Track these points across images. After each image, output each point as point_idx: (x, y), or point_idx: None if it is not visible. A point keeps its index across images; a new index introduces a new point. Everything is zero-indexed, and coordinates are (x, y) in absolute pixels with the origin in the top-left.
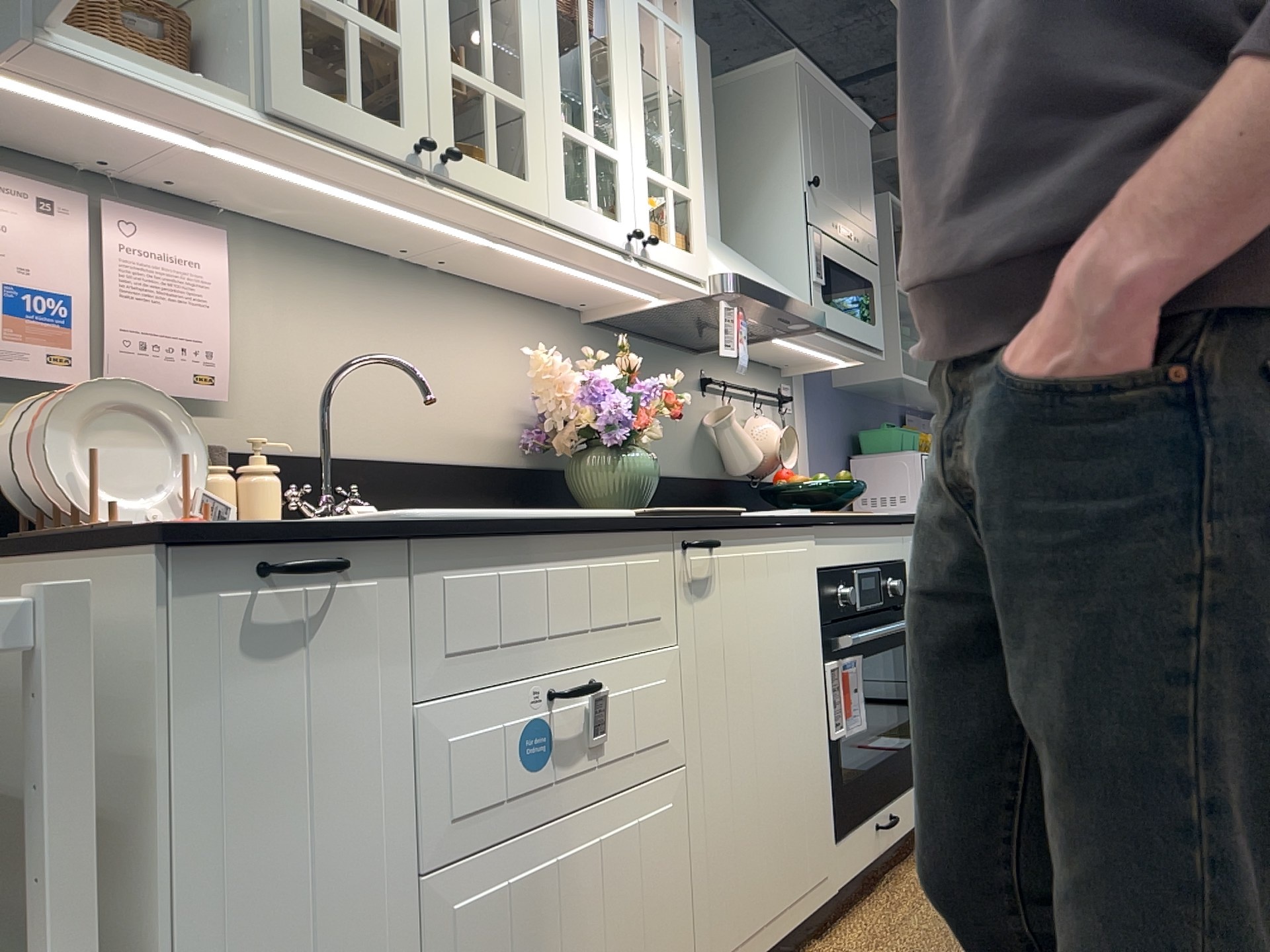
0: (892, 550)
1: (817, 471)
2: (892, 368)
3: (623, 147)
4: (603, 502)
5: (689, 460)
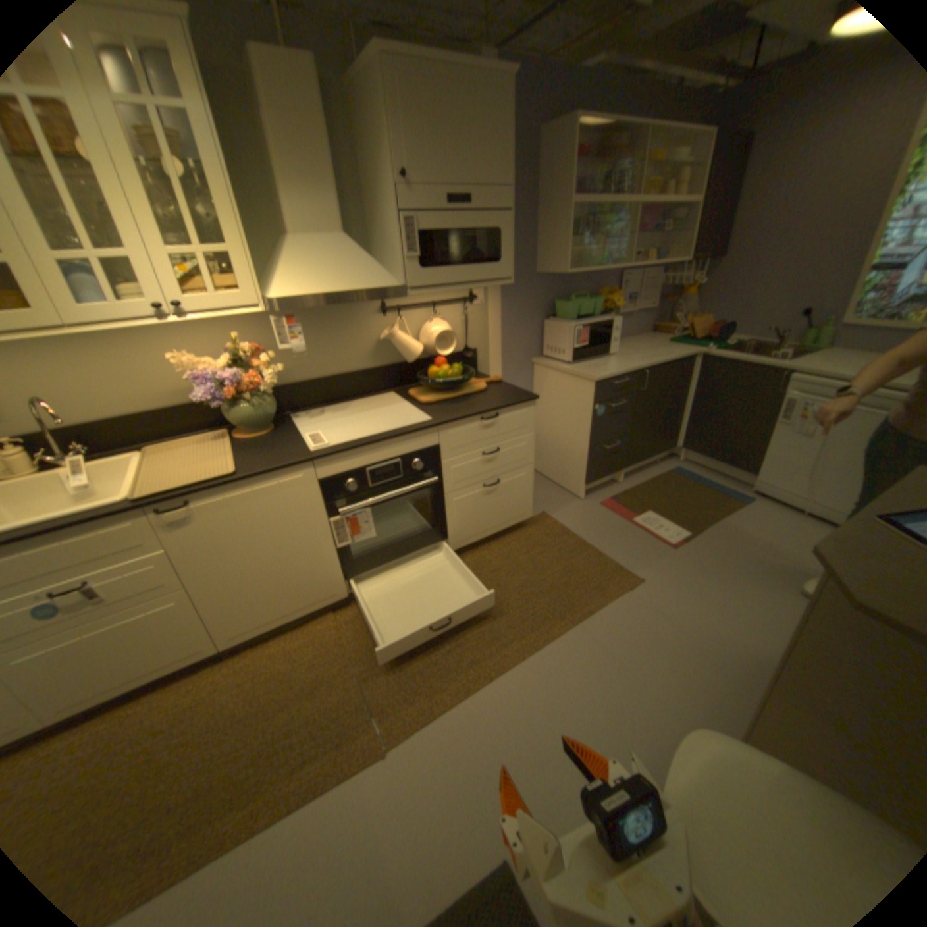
0: (420, 445)
1: (505, 335)
2: (562, 266)
3: (132, 245)
4: (235, 428)
5: (368, 360)
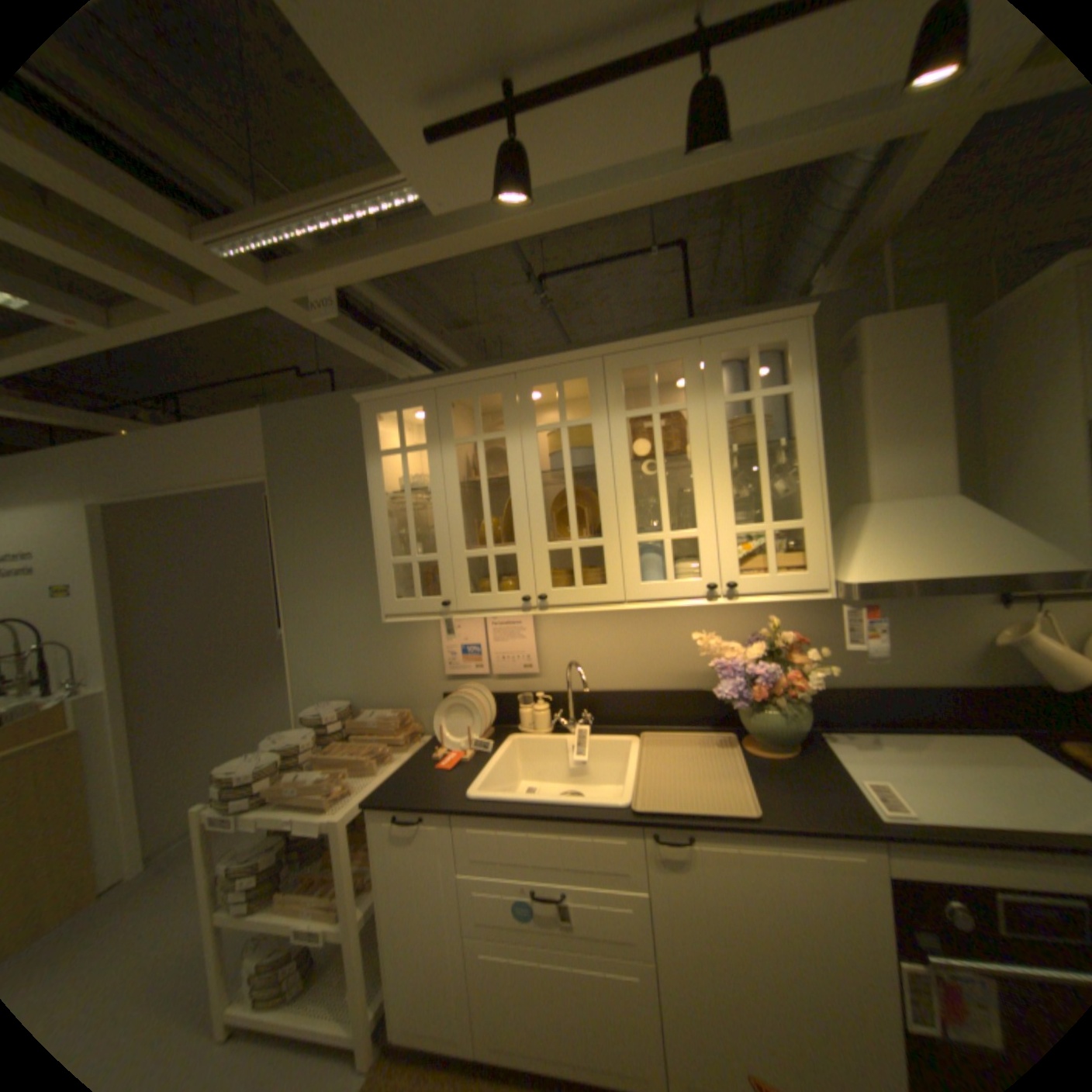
0: None
1: None
2: None
3: (704, 524)
4: (751, 737)
5: (967, 672)
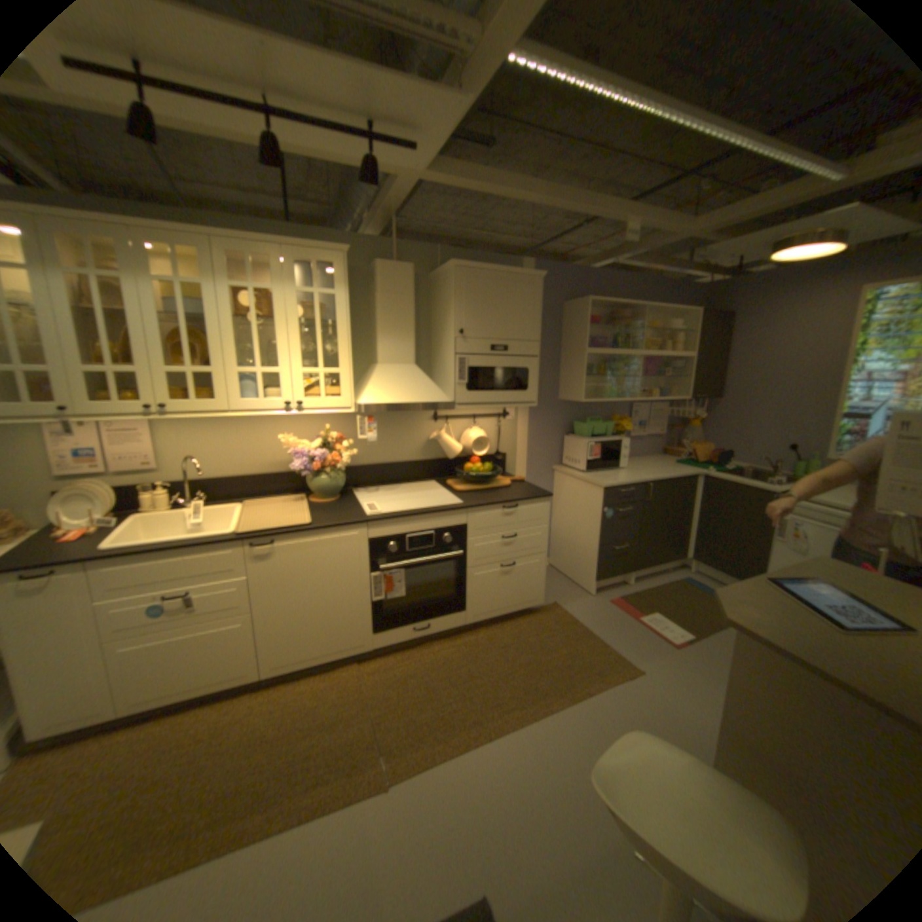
0: (451, 522)
1: (530, 445)
2: (578, 396)
3: (282, 366)
4: (312, 493)
5: (418, 453)
